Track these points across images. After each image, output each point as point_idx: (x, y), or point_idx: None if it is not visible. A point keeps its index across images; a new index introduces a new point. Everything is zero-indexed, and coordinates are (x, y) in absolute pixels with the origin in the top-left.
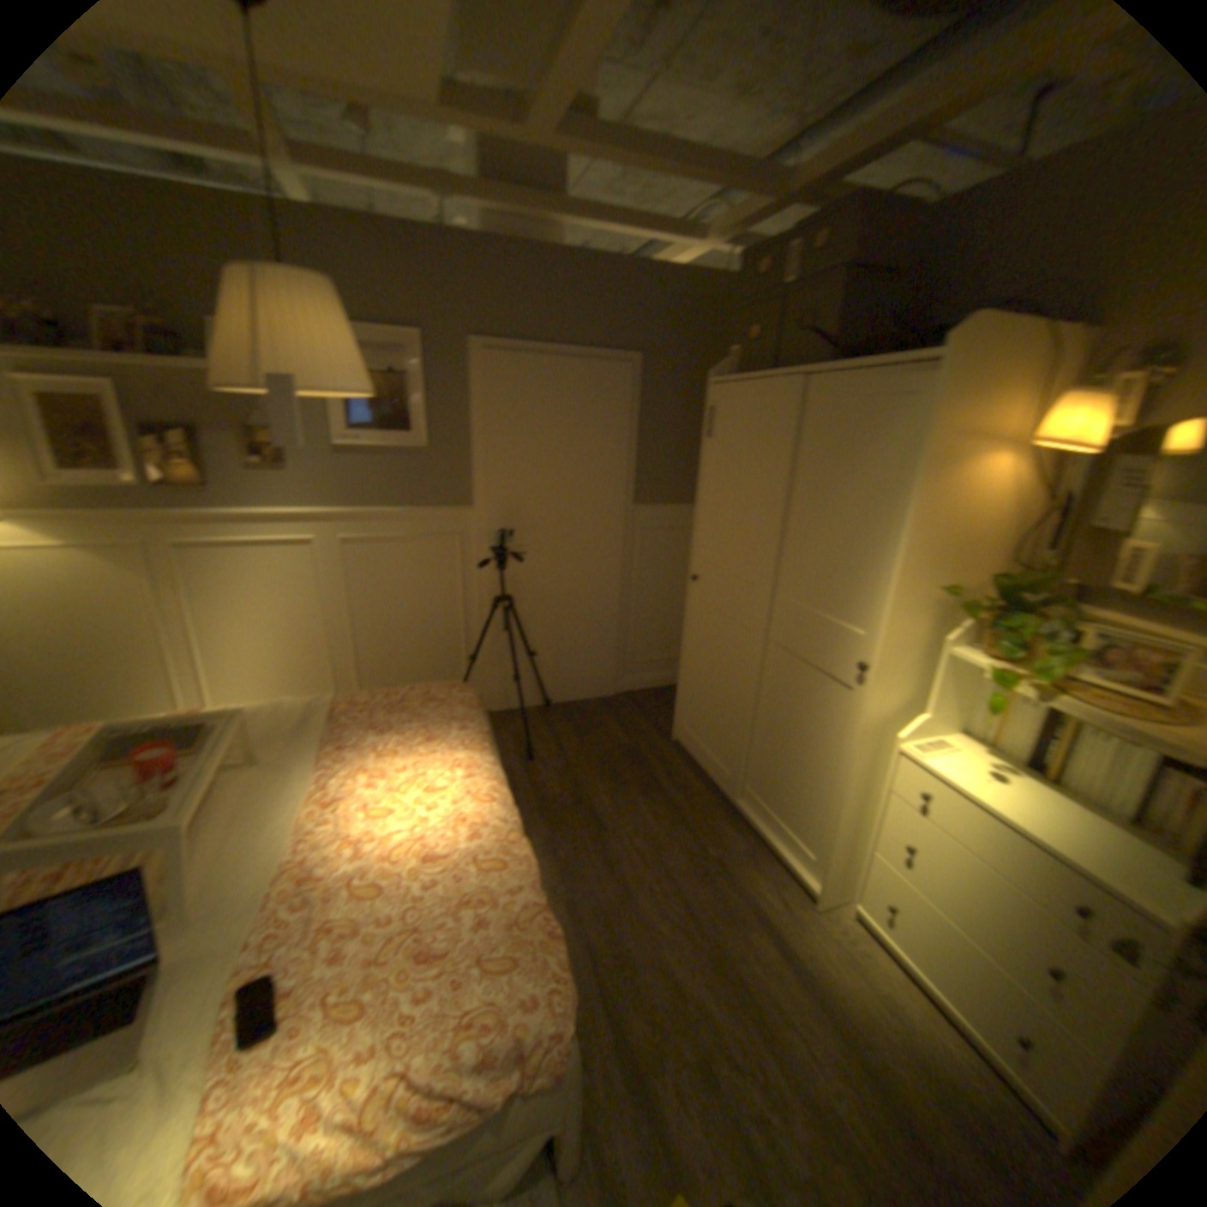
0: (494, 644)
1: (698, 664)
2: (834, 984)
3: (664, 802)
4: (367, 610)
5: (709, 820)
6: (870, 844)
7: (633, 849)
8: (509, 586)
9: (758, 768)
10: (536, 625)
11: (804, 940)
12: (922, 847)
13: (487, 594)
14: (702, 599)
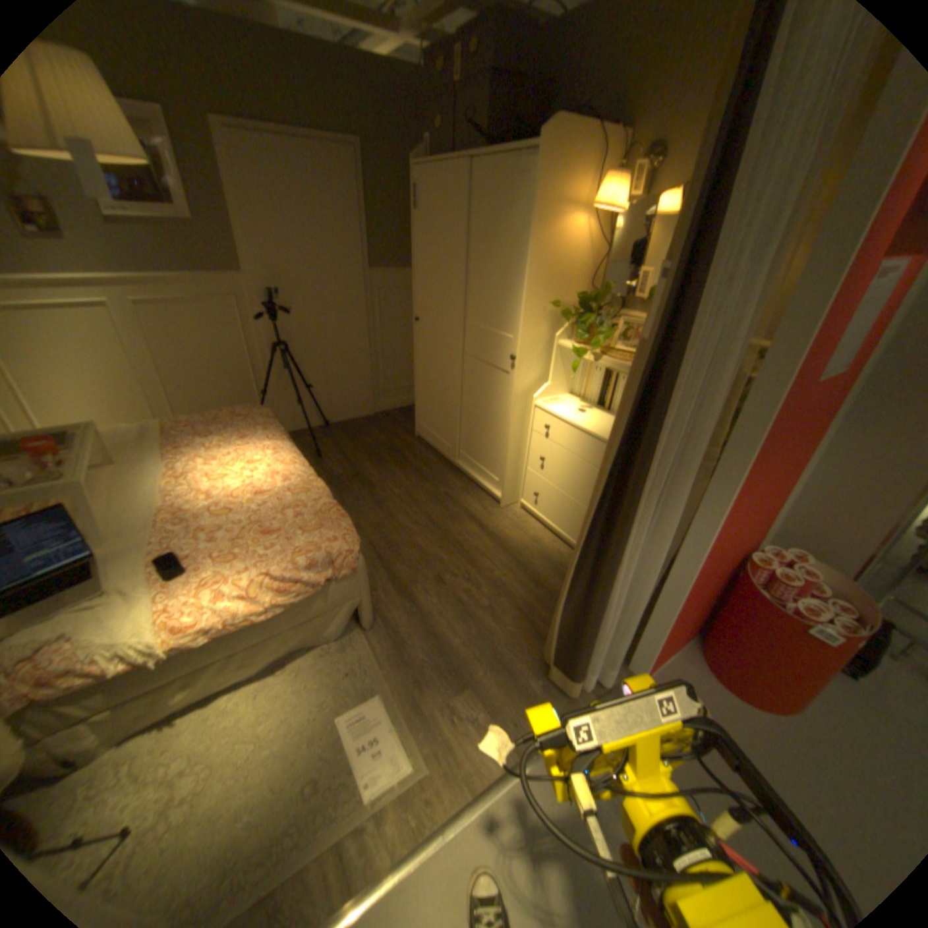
0: (277, 382)
1: (424, 380)
2: (506, 535)
3: (410, 469)
4: (167, 361)
5: (439, 474)
6: (525, 465)
7: (393, 494)
8: (281, 336)
9: (465, 438)
10: (307, 366)
11: (491, 520)
12: (546, 455)
13: (265, 344)
14: (422, 334)
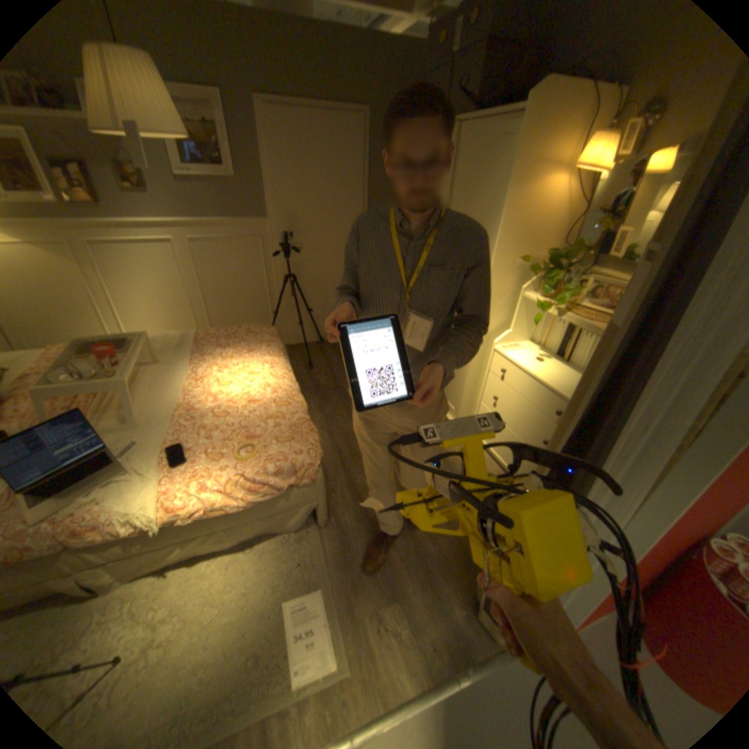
0: (286, 305)
1: None
2: None
3: None
4: (208, 284)
5: None
6: (480, 399)
7: None
8: (292, 269)
9: None
10: (310, 294)
11: None
12: (500, 395)
13: (280, 275)
14: None
